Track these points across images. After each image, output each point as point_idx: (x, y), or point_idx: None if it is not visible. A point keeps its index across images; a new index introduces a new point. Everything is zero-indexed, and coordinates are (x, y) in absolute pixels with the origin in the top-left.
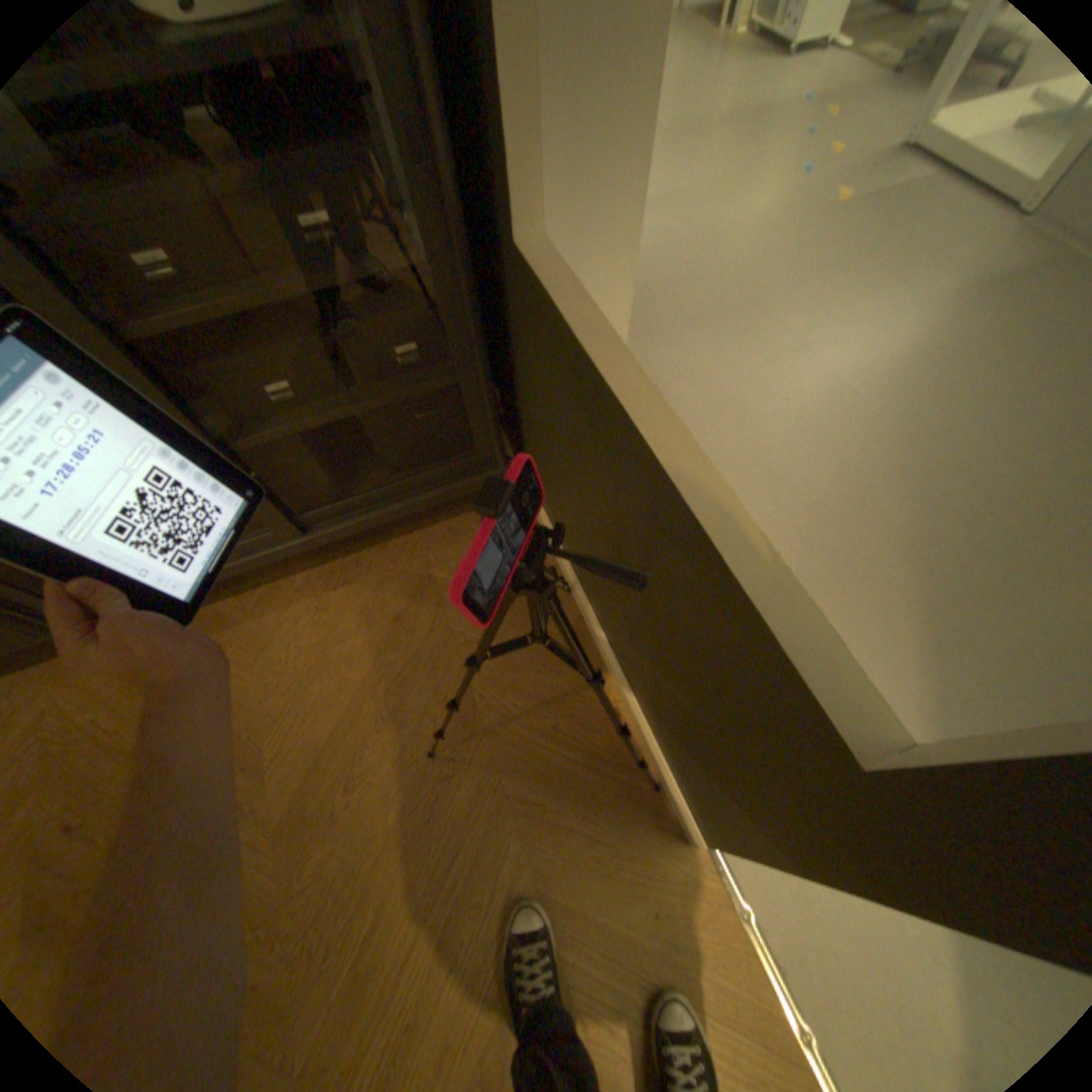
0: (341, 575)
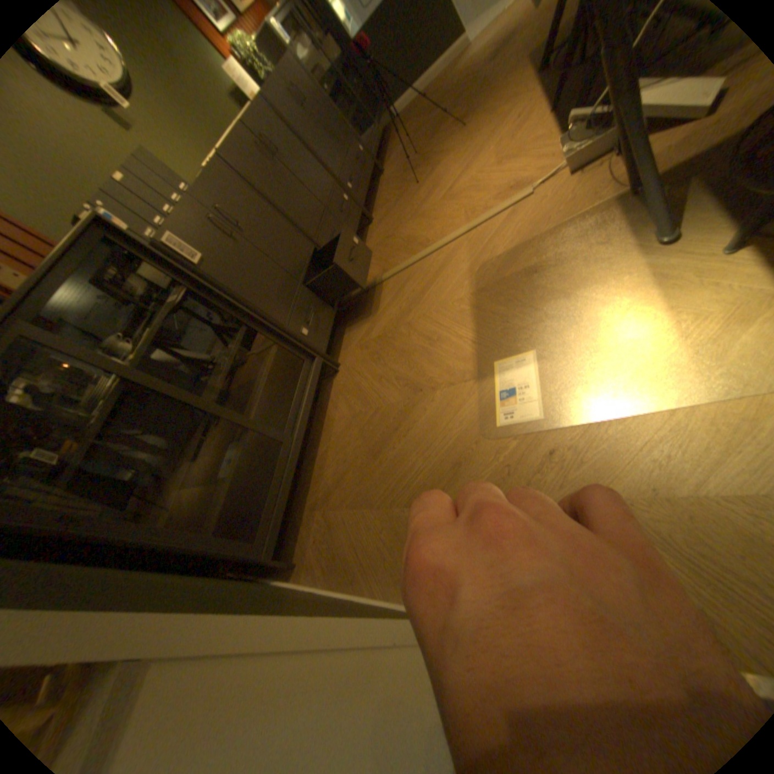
0: (393, 136)
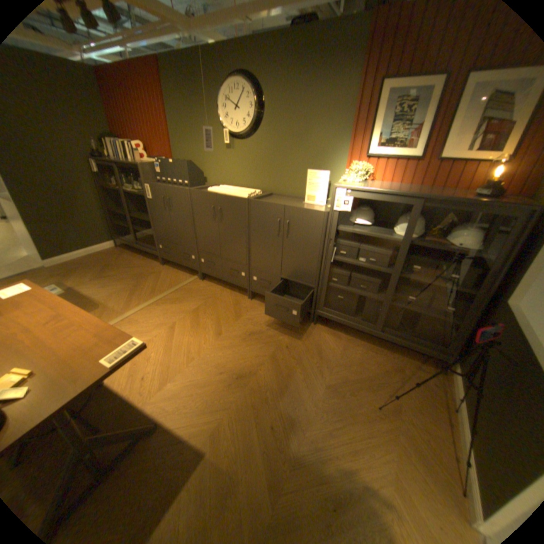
0: (375, 351)
